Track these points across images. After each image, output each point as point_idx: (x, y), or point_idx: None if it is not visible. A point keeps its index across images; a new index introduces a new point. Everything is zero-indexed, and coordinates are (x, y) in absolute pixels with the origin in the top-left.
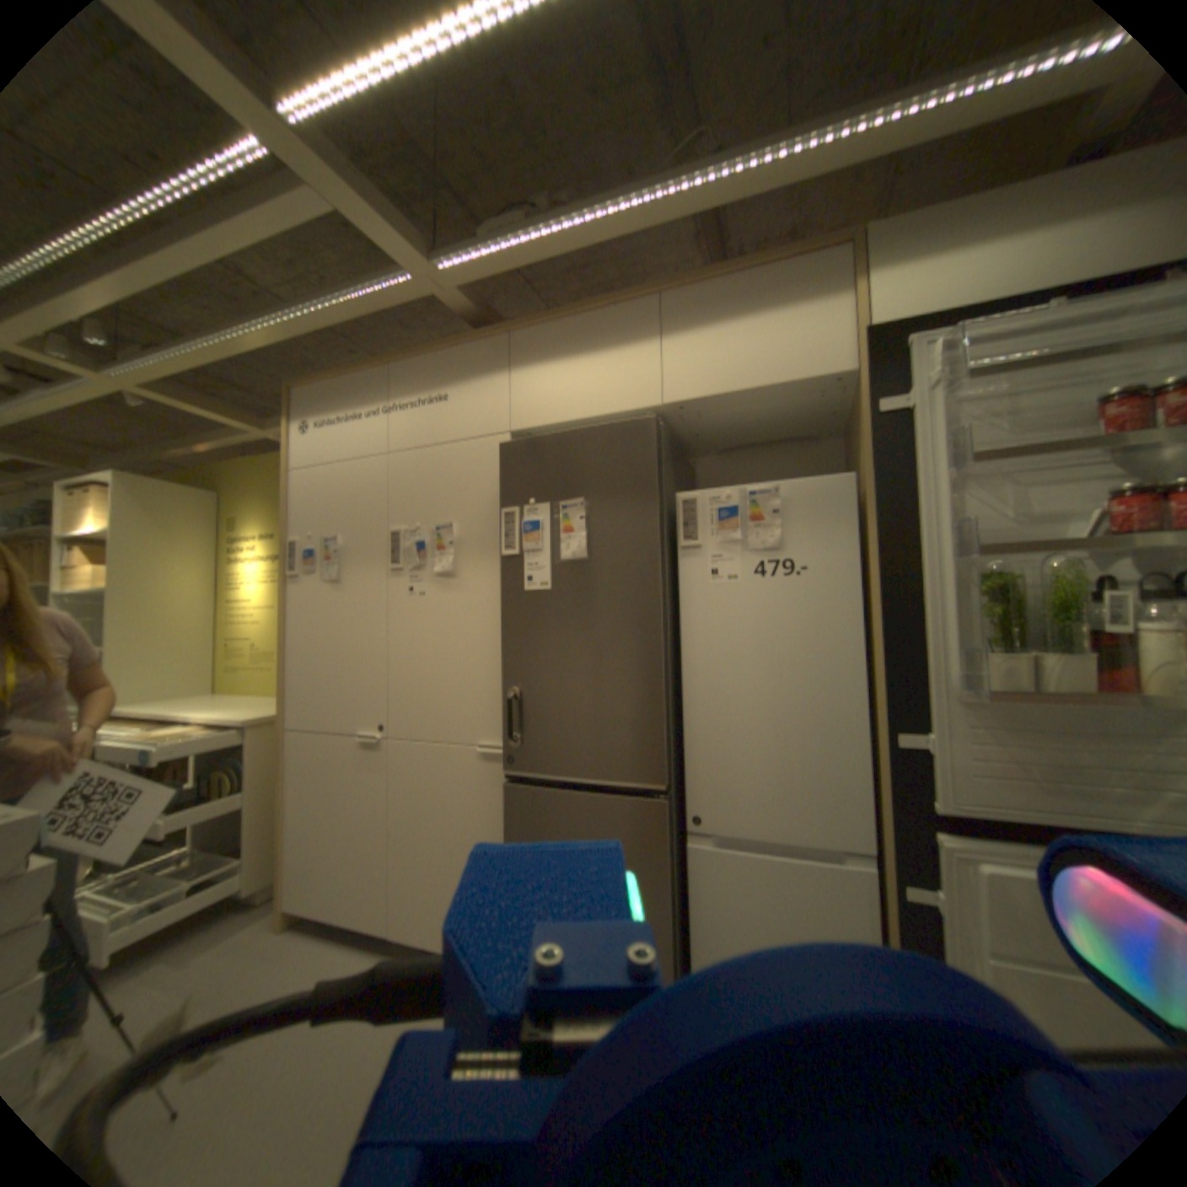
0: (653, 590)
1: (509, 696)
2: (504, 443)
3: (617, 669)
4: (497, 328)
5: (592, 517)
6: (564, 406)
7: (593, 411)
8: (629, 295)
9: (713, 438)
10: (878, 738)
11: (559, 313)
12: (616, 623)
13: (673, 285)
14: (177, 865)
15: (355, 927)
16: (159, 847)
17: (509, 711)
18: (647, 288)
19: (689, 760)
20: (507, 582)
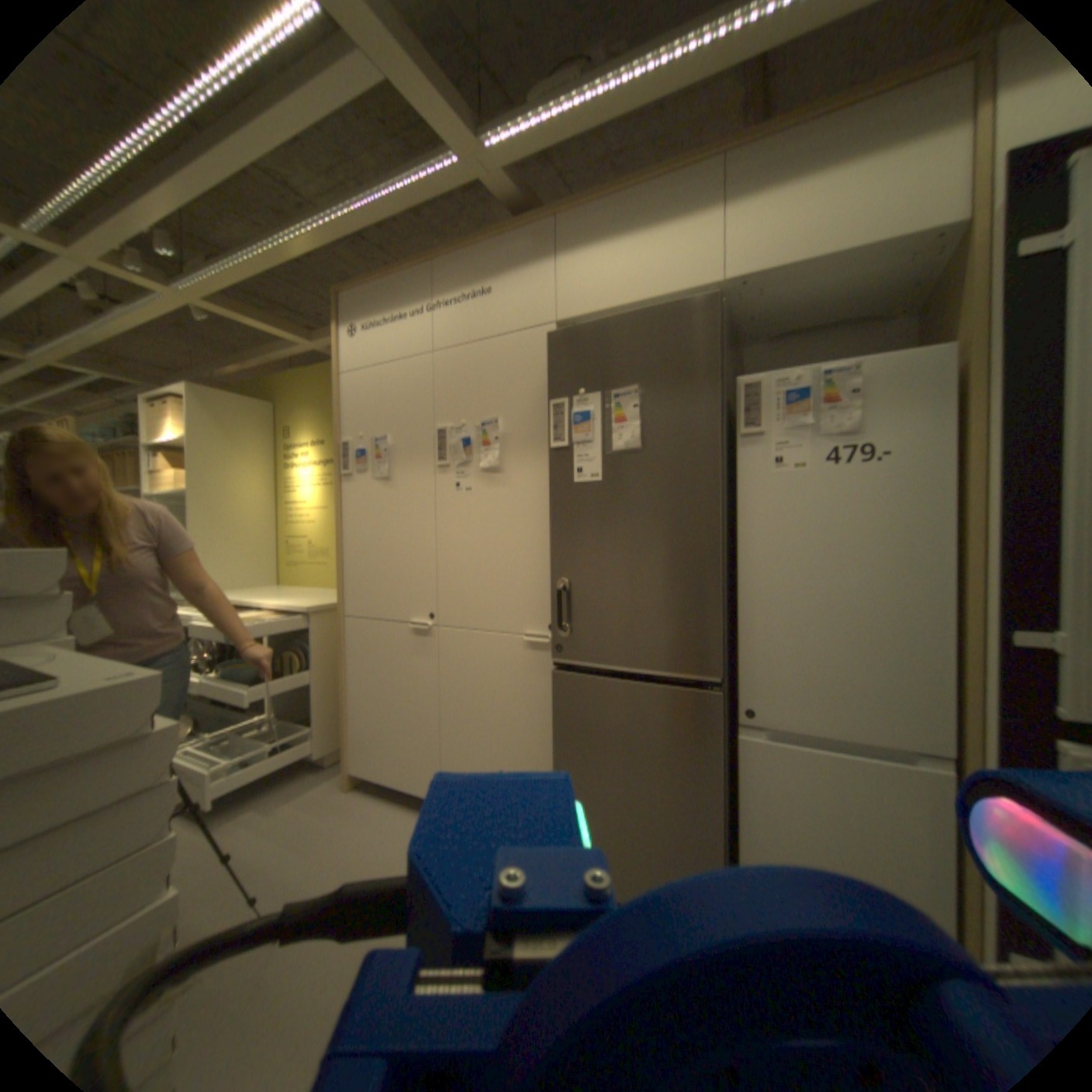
0: (713, 479)
1: (558, 587)
2: (550, 333)
3: (672, 561)
4: (542, 211)
5: (648, 404)
6: (614, 289)
7: (646, 293)
8: (689, 158)
9: (769, 321)
10: (966, 636)
11: (610, 187)
12: (672, 513)
13: (742, 140)
14: (259, 729)
15: (413, 791)
16: (243, 713)
17: (558, 601)
18: (711, 147)
19: (744, 654)
20: (556, 475)
